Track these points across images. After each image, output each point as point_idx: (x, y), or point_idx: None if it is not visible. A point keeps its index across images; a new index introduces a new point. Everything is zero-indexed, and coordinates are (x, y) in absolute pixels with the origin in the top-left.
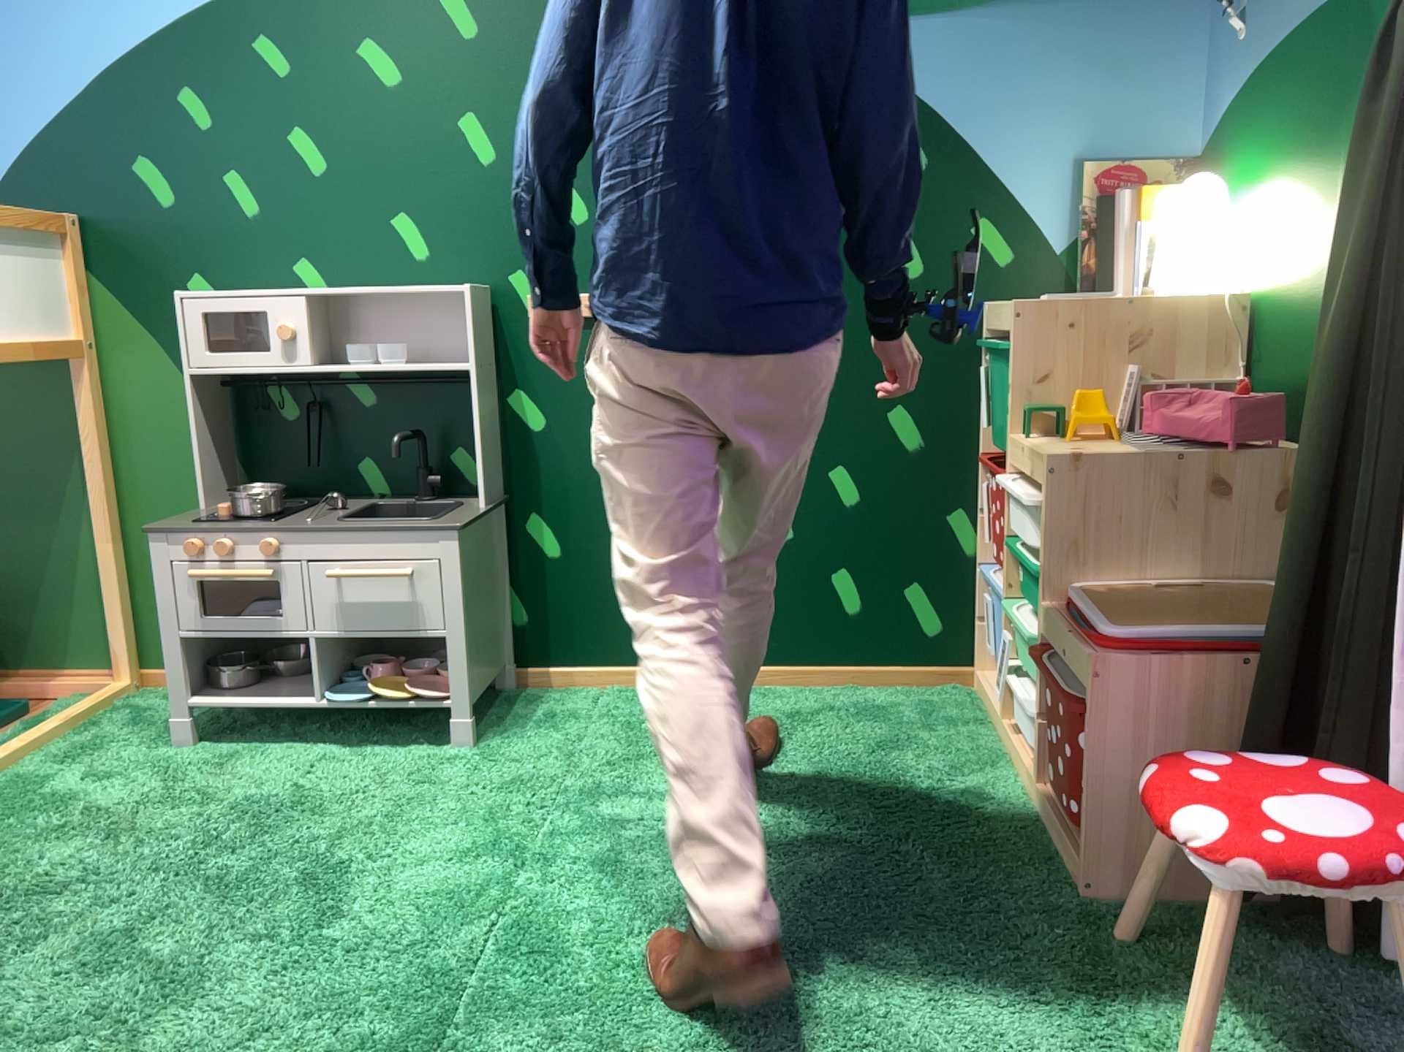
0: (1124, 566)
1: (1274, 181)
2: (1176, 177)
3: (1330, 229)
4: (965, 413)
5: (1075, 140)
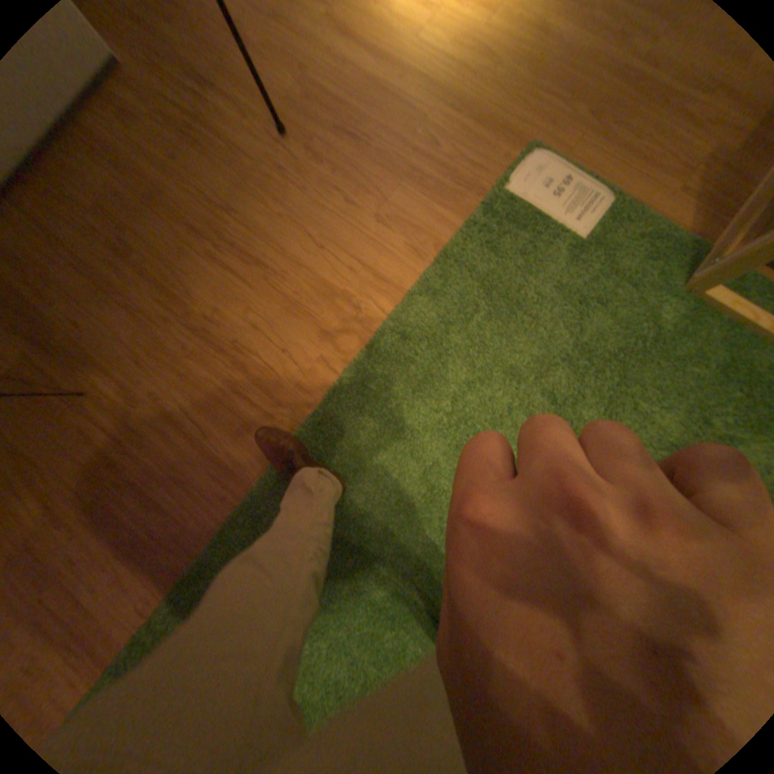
0: None
1: None
2: None
3: None
4: None
5: None
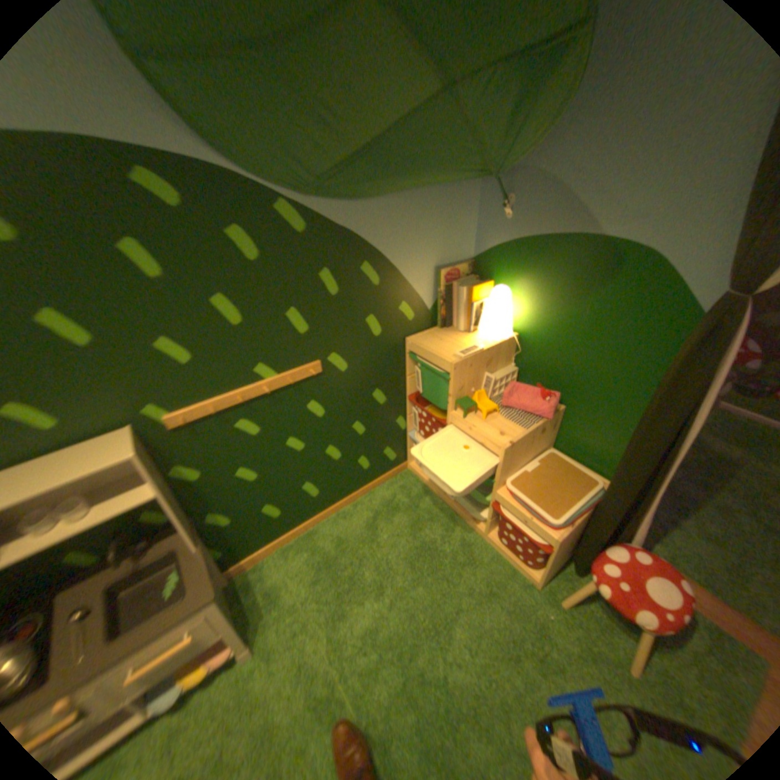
0: (518, 468)
1: (535, 294)
2: (470, 270)
3: (576, 330)
4: (401, 383)
5: (436, 258)
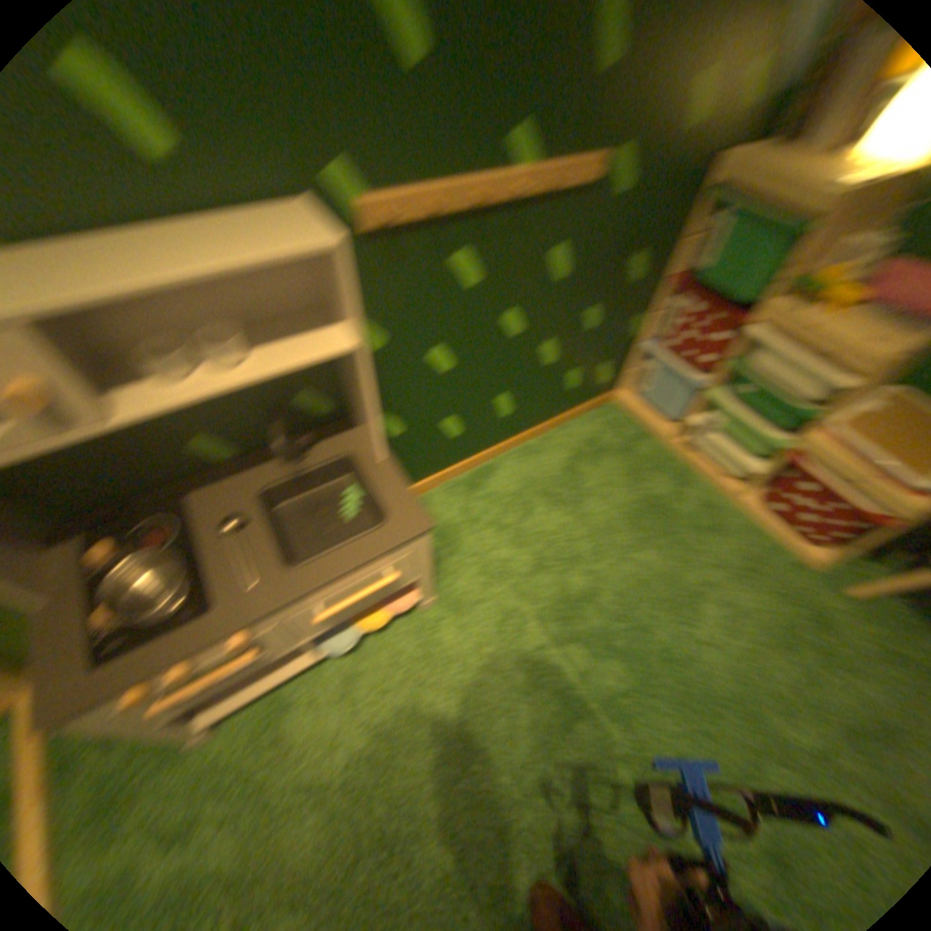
0: (856, 404)
1: None
2: None
3: None
4: (675, 248)
5: None
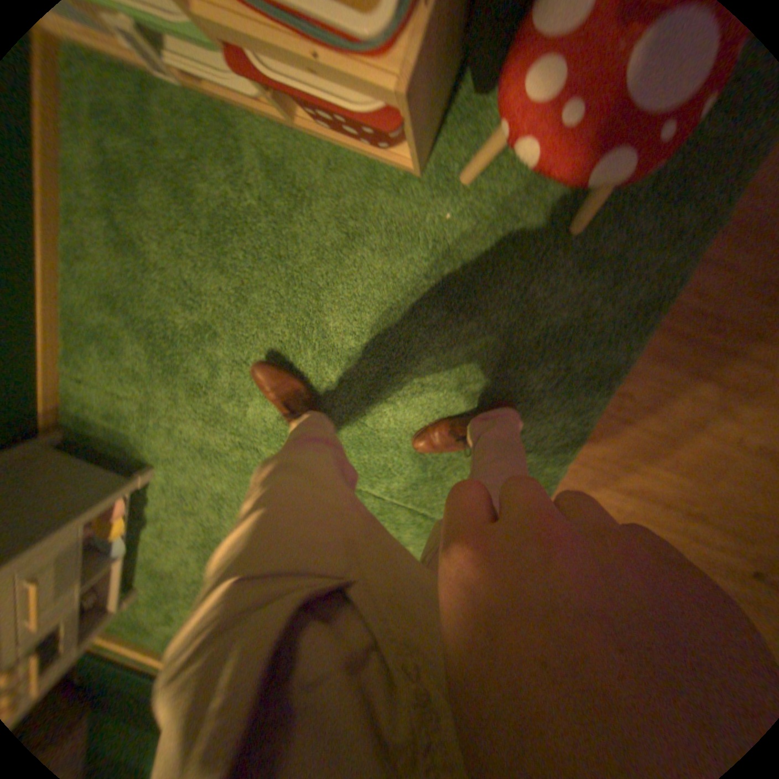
0: None
1: None
2: None
3: None
4: None
5: None
